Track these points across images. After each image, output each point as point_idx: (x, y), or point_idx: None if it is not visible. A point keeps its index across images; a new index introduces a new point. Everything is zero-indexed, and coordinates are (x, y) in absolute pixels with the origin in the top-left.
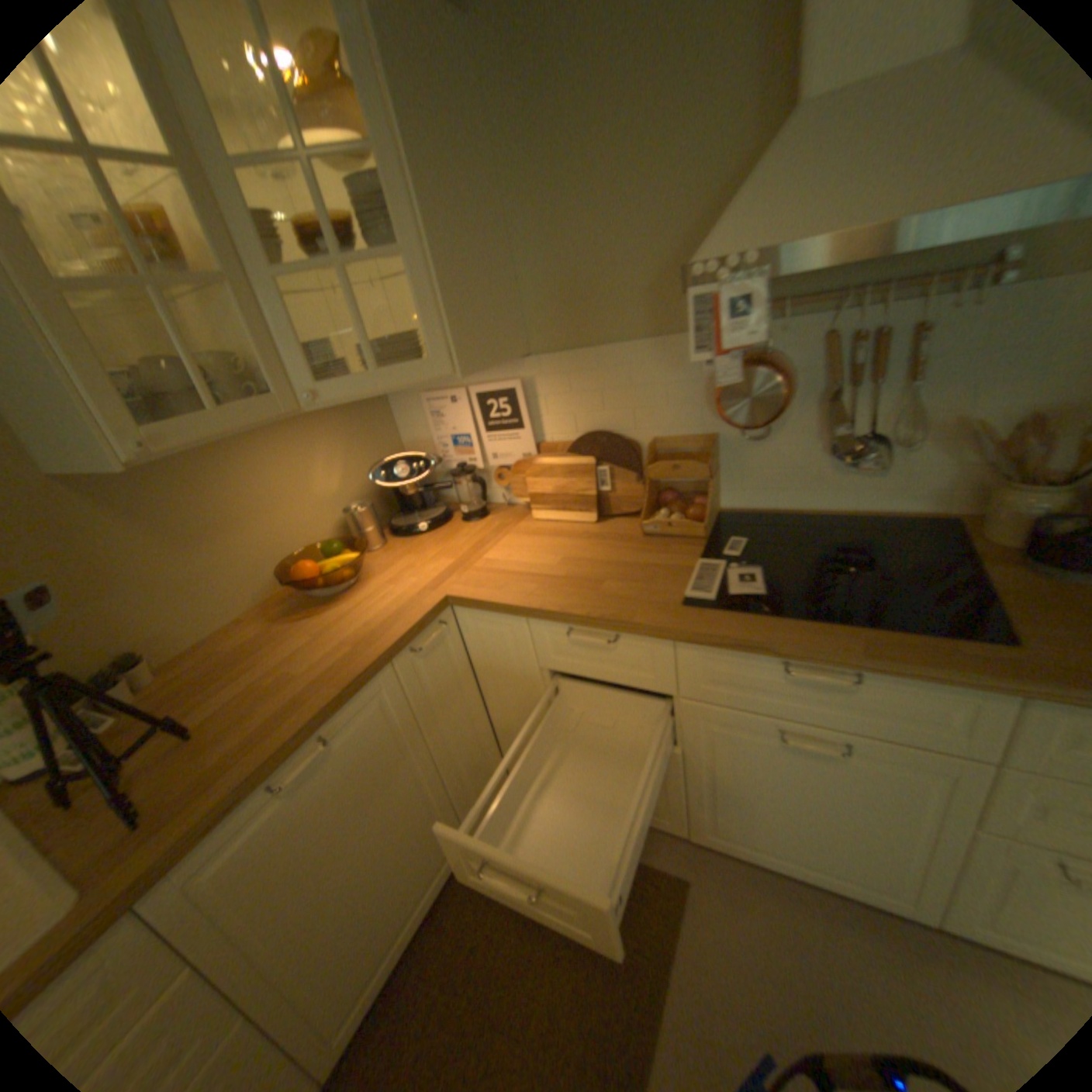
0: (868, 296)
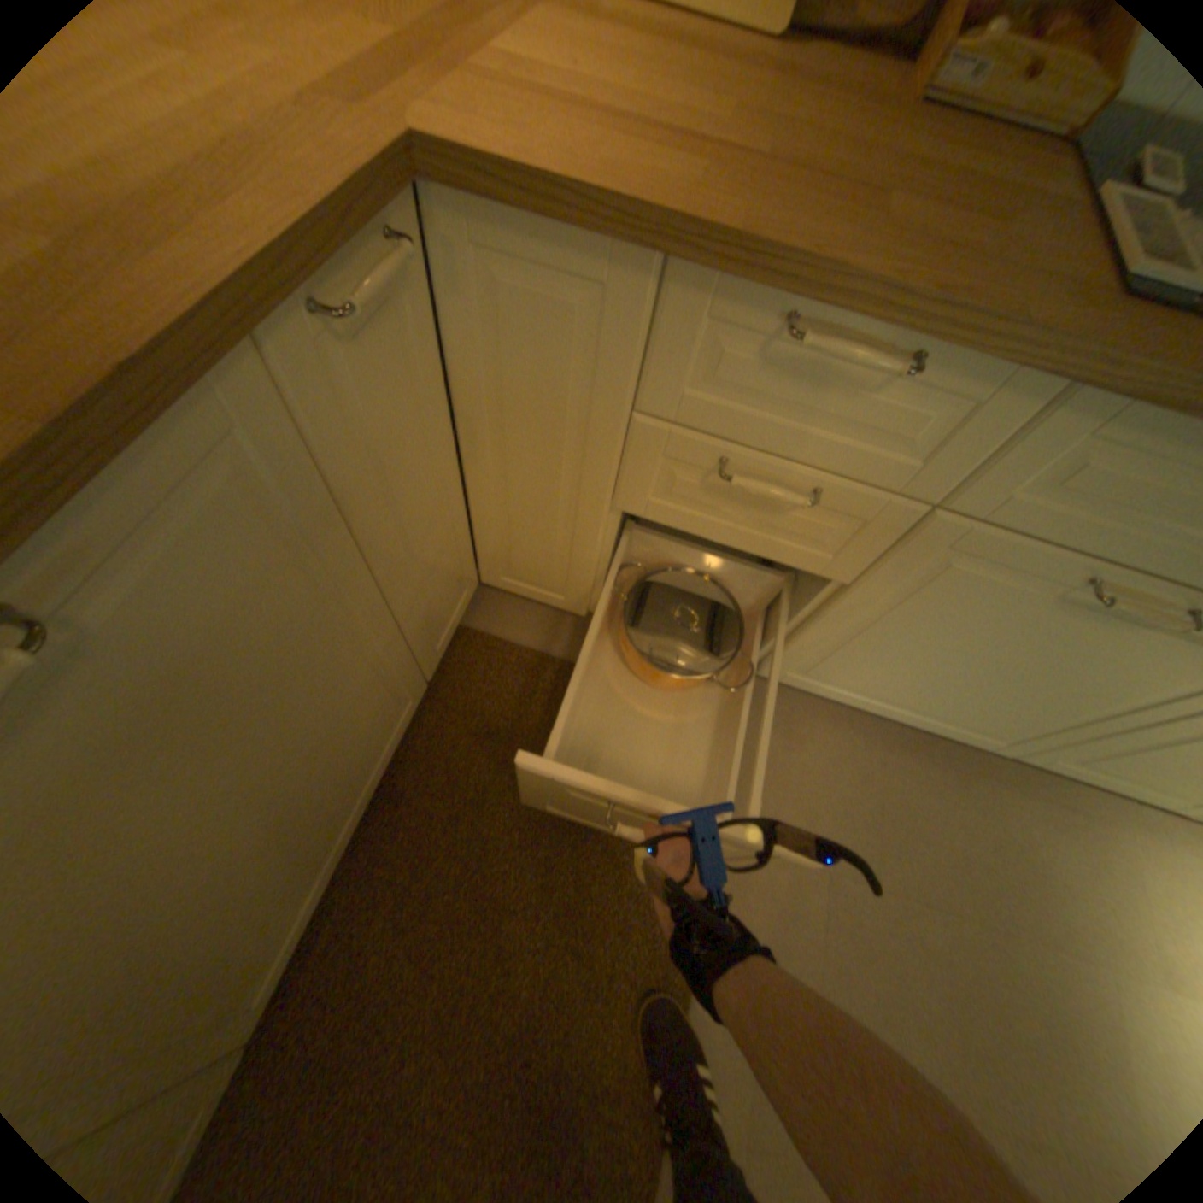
0: None
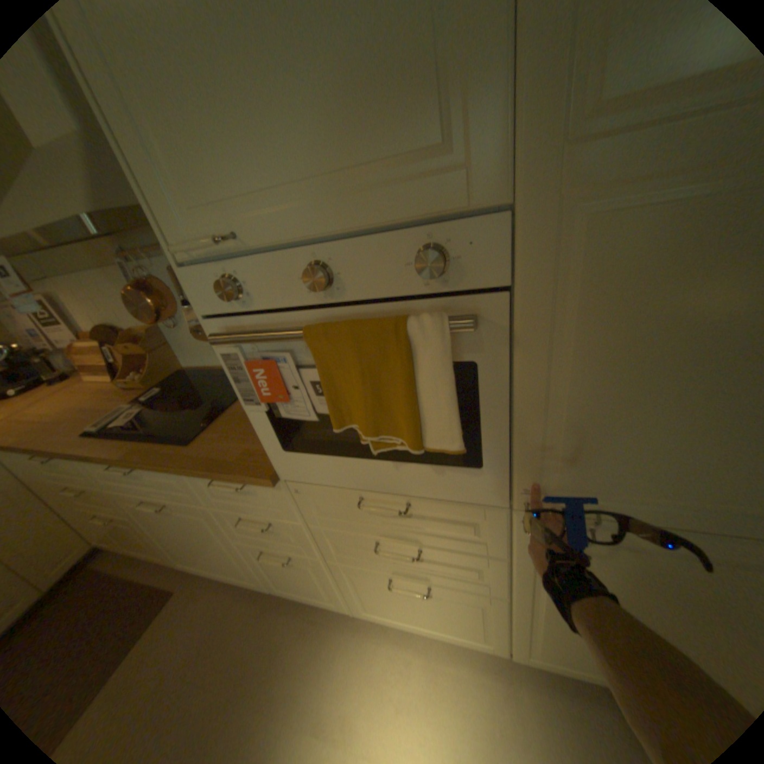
0: None
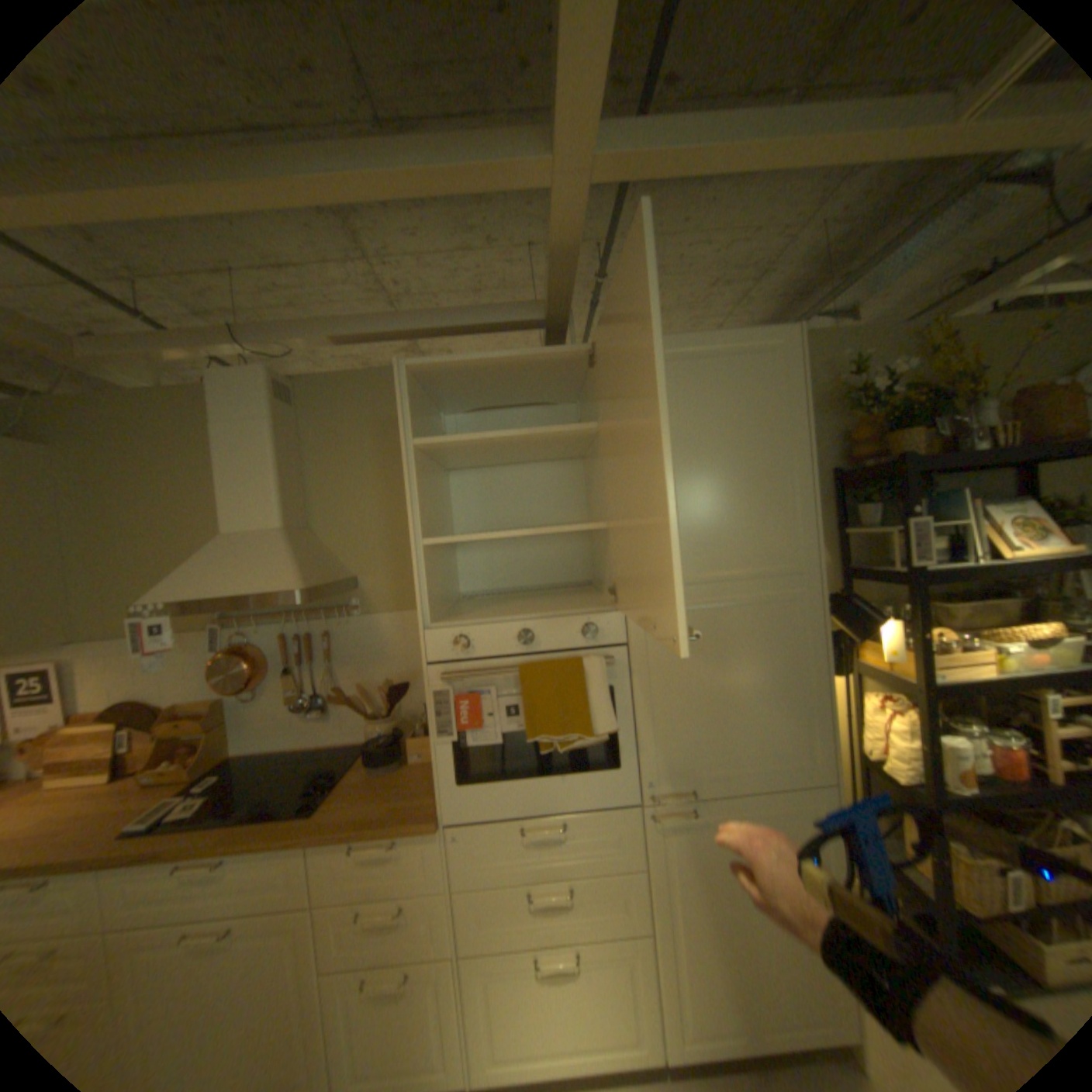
0: (298, 618)
